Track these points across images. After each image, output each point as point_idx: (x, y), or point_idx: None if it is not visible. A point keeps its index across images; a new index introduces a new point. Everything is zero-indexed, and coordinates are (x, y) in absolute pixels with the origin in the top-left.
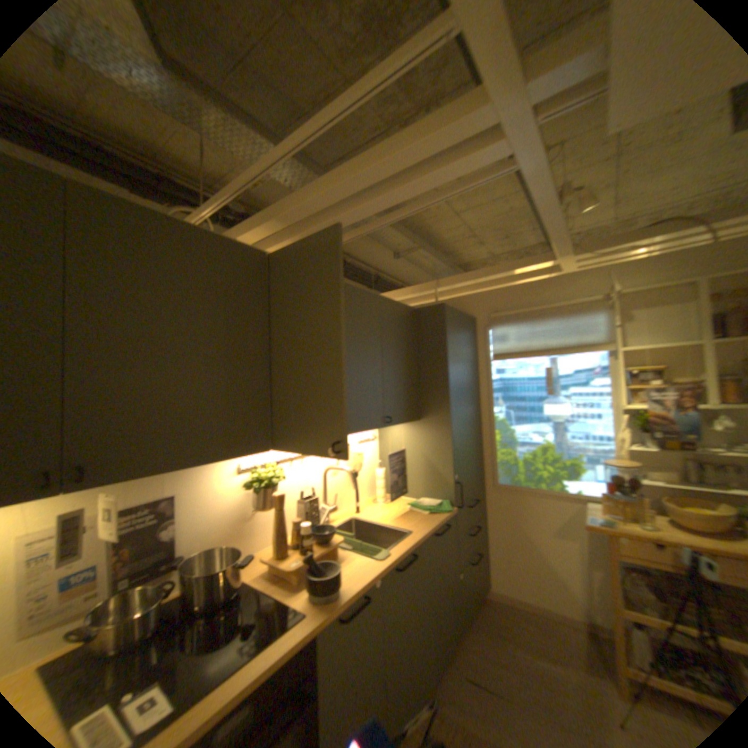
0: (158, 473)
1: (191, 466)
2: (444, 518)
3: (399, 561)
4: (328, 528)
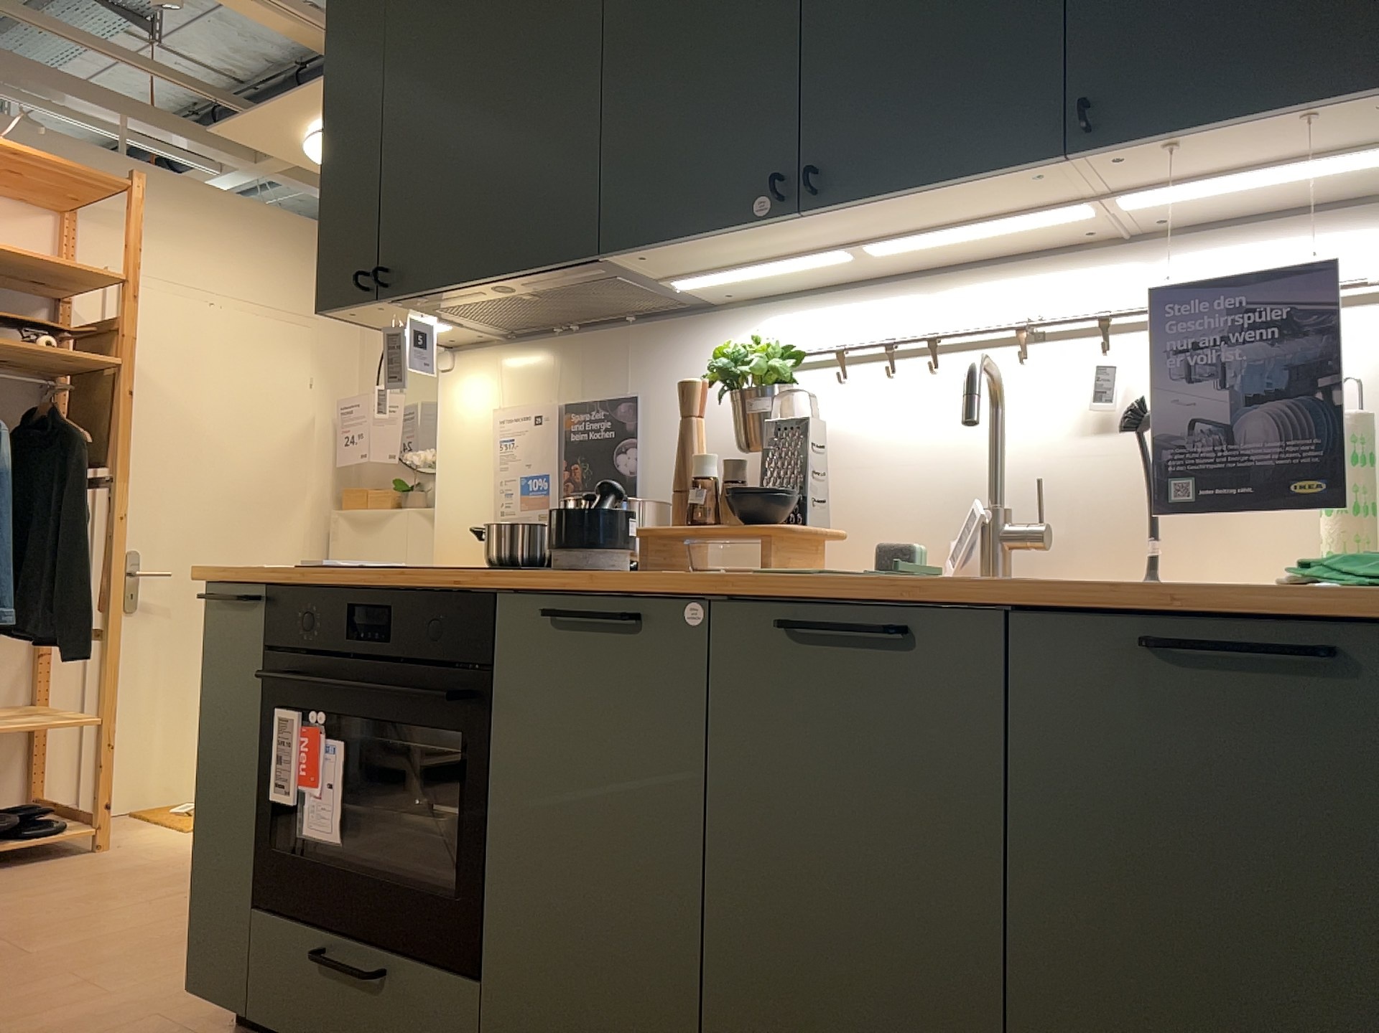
0: (460, 289)
1: (491, 281)
2: (1320, 601)
3: (786, 589)
4: (783, 493)
